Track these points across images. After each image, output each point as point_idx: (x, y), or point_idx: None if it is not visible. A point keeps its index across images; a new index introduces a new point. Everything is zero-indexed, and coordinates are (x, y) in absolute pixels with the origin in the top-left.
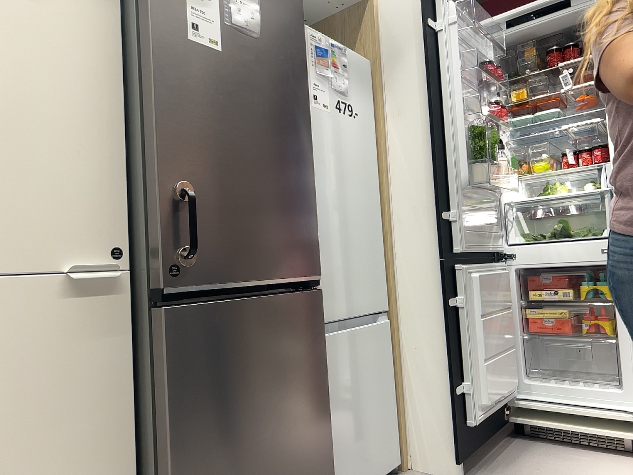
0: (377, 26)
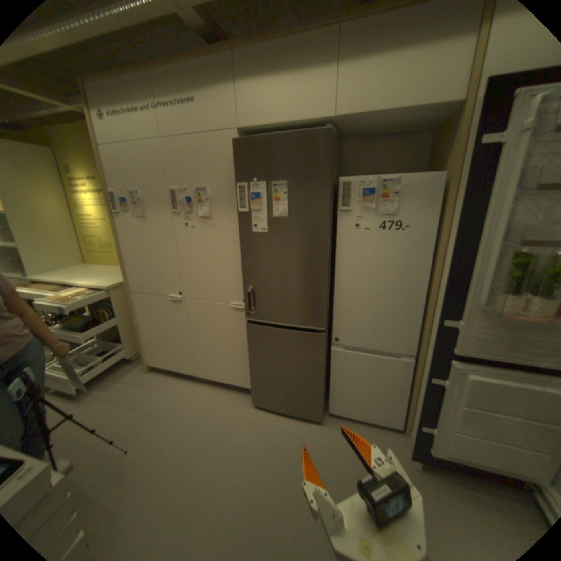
0: (466, 131)
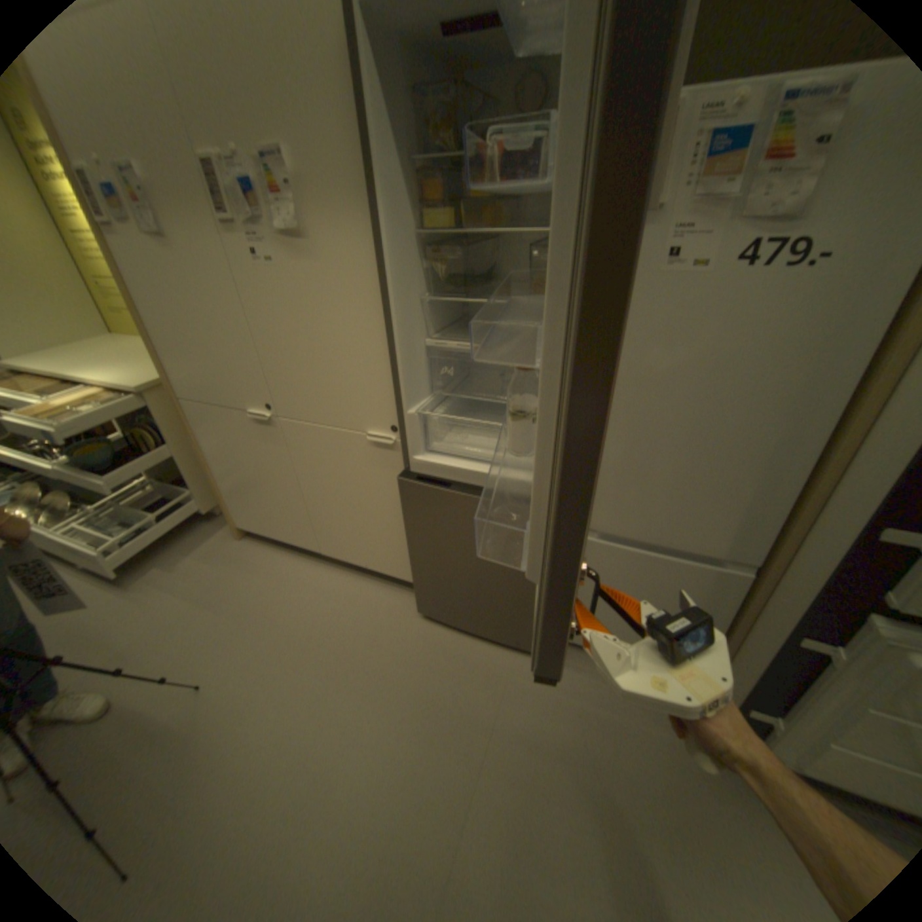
0: None
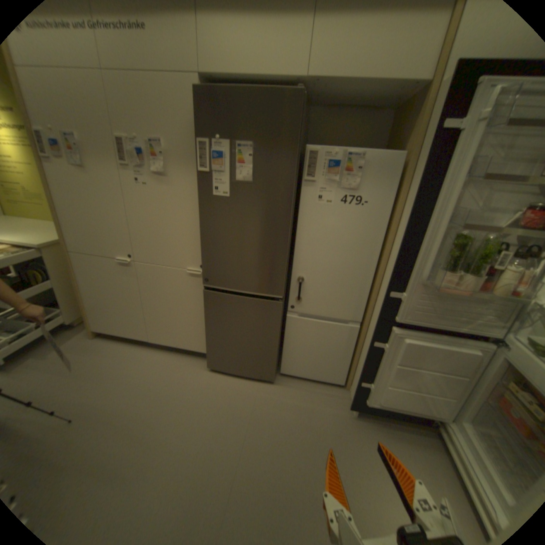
0: (428, 113)
